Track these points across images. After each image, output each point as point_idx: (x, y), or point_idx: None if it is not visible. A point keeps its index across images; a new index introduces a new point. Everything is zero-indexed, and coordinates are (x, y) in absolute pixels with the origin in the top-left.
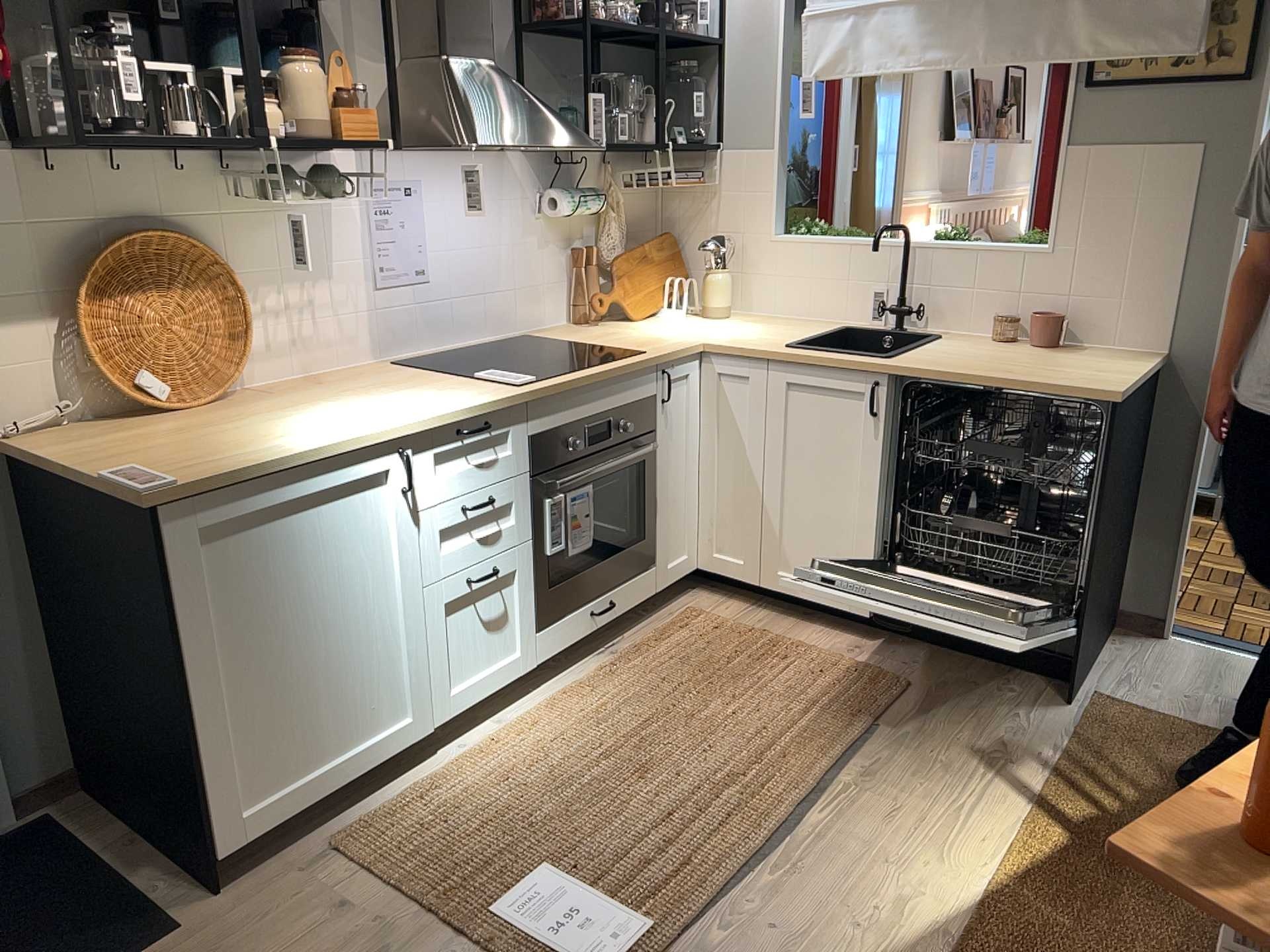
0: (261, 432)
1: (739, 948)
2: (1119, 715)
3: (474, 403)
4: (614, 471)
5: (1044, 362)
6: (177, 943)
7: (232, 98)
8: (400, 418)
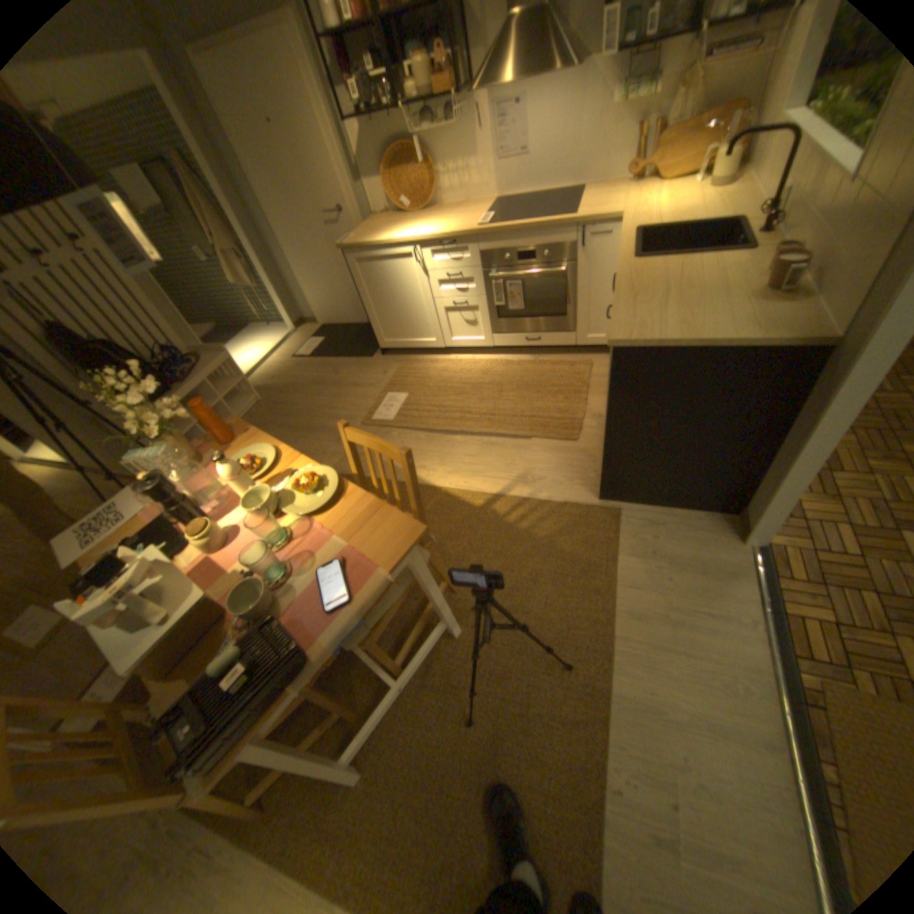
0: (393, 229)
1: (392, 438)
2: (597, 520)
3: (445, 233)
4: (540, 277)
5: (696, 300)
6: (367, 359)
7: (407, 77)
8: (418, 234)
